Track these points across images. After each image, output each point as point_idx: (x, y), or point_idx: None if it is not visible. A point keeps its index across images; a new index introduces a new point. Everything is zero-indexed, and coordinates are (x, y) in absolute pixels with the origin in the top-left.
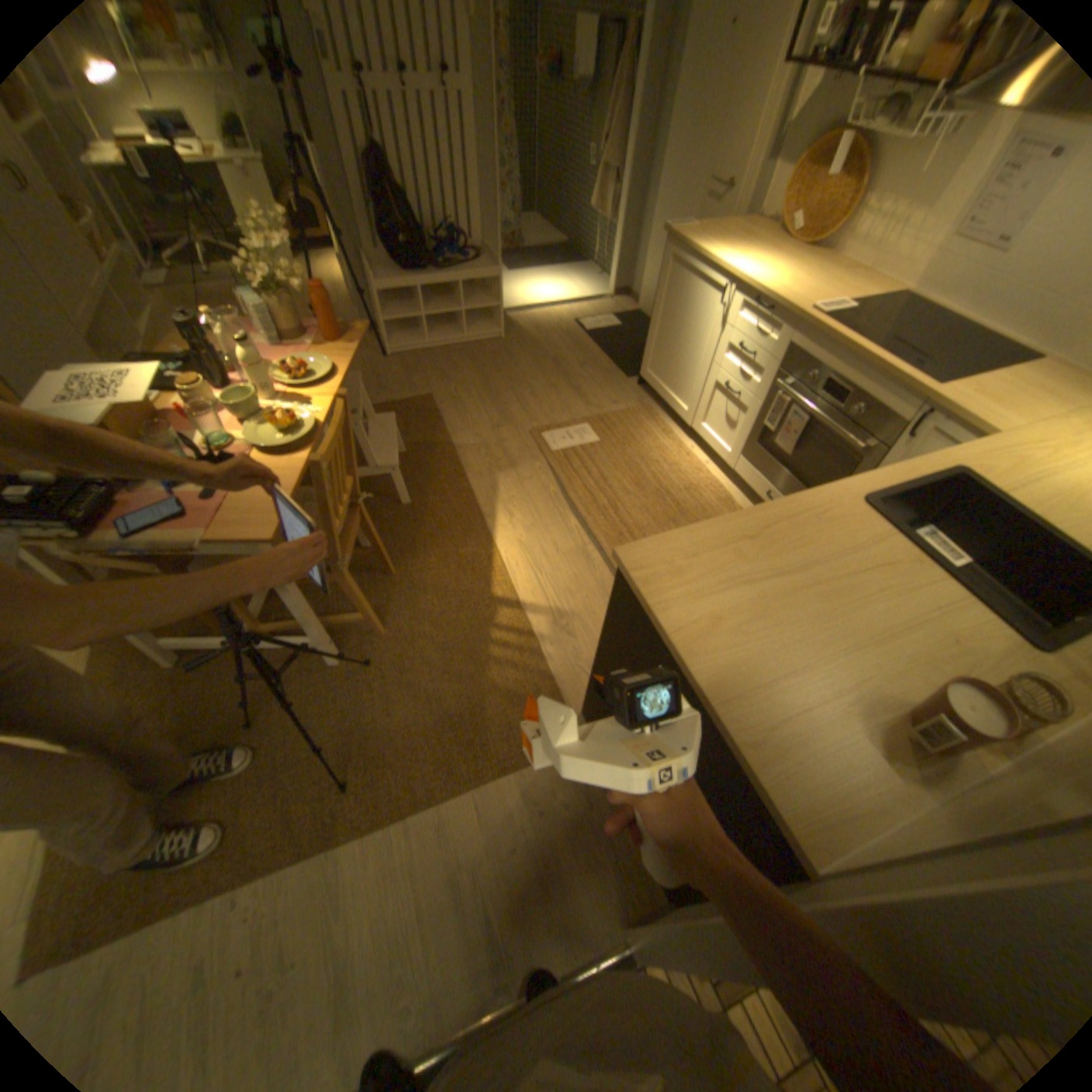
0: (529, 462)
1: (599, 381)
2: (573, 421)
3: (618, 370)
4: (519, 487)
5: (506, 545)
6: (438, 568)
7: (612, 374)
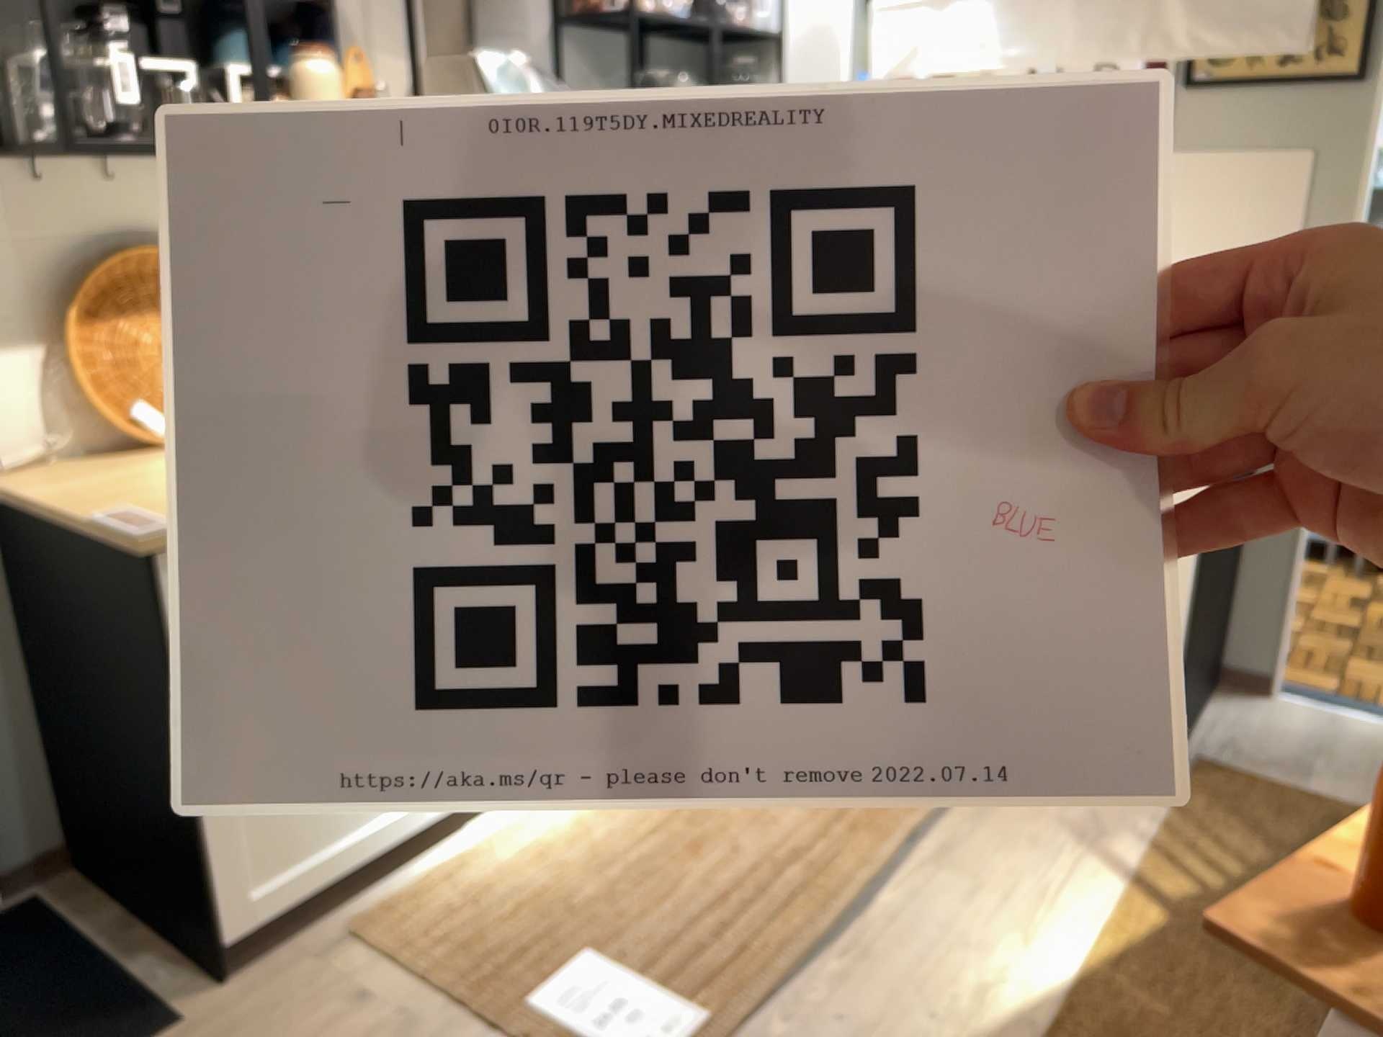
0: None
1: None
2: None
3: None
4: (887, 1028)
5: (1059, 961)
6: (1247, 1027)
7: None
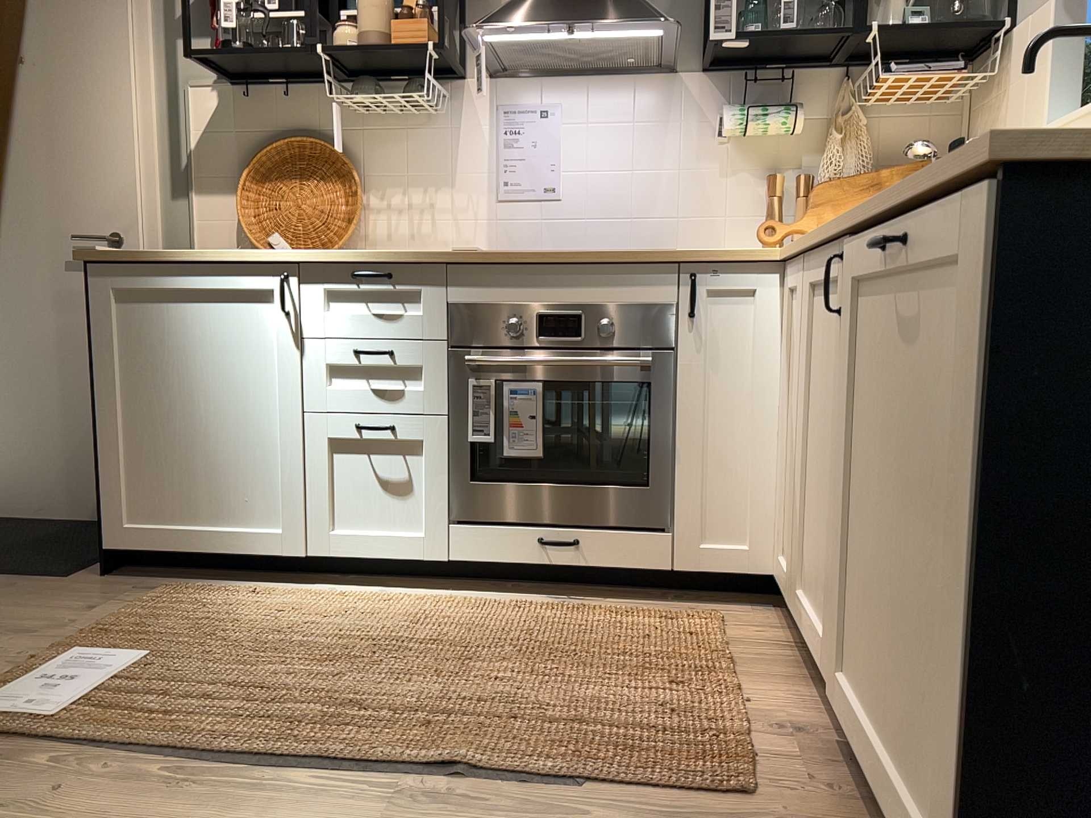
0: (4, 775)
1: (2, 601)
2: (30, 662)
3: (27, 575)
4: None
5: None
6: None
7: (20, 584)
